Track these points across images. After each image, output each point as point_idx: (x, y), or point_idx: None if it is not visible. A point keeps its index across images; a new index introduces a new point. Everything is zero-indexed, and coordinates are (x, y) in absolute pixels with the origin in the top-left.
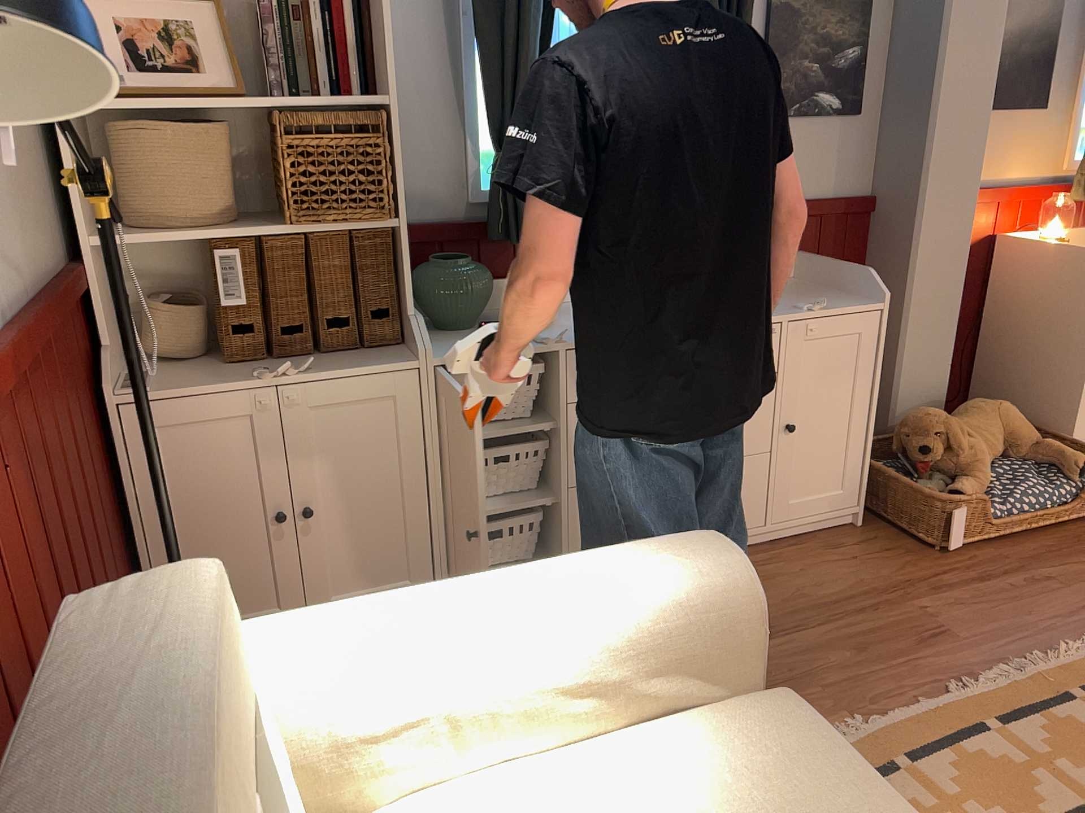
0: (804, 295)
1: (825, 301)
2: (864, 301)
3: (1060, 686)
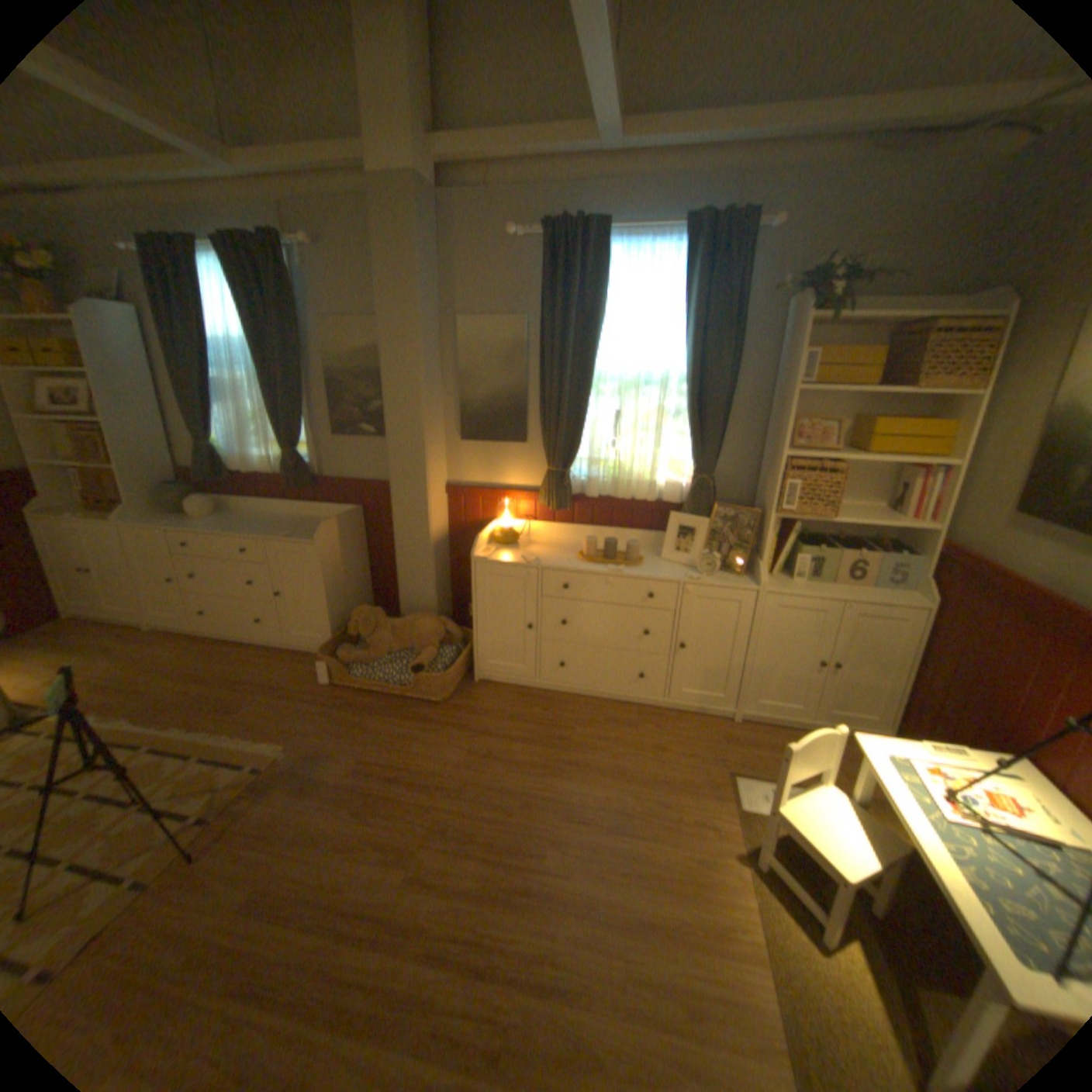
0: (315, 530)
1: (286, 535)
2: (314, 539)
3: (197, 754)
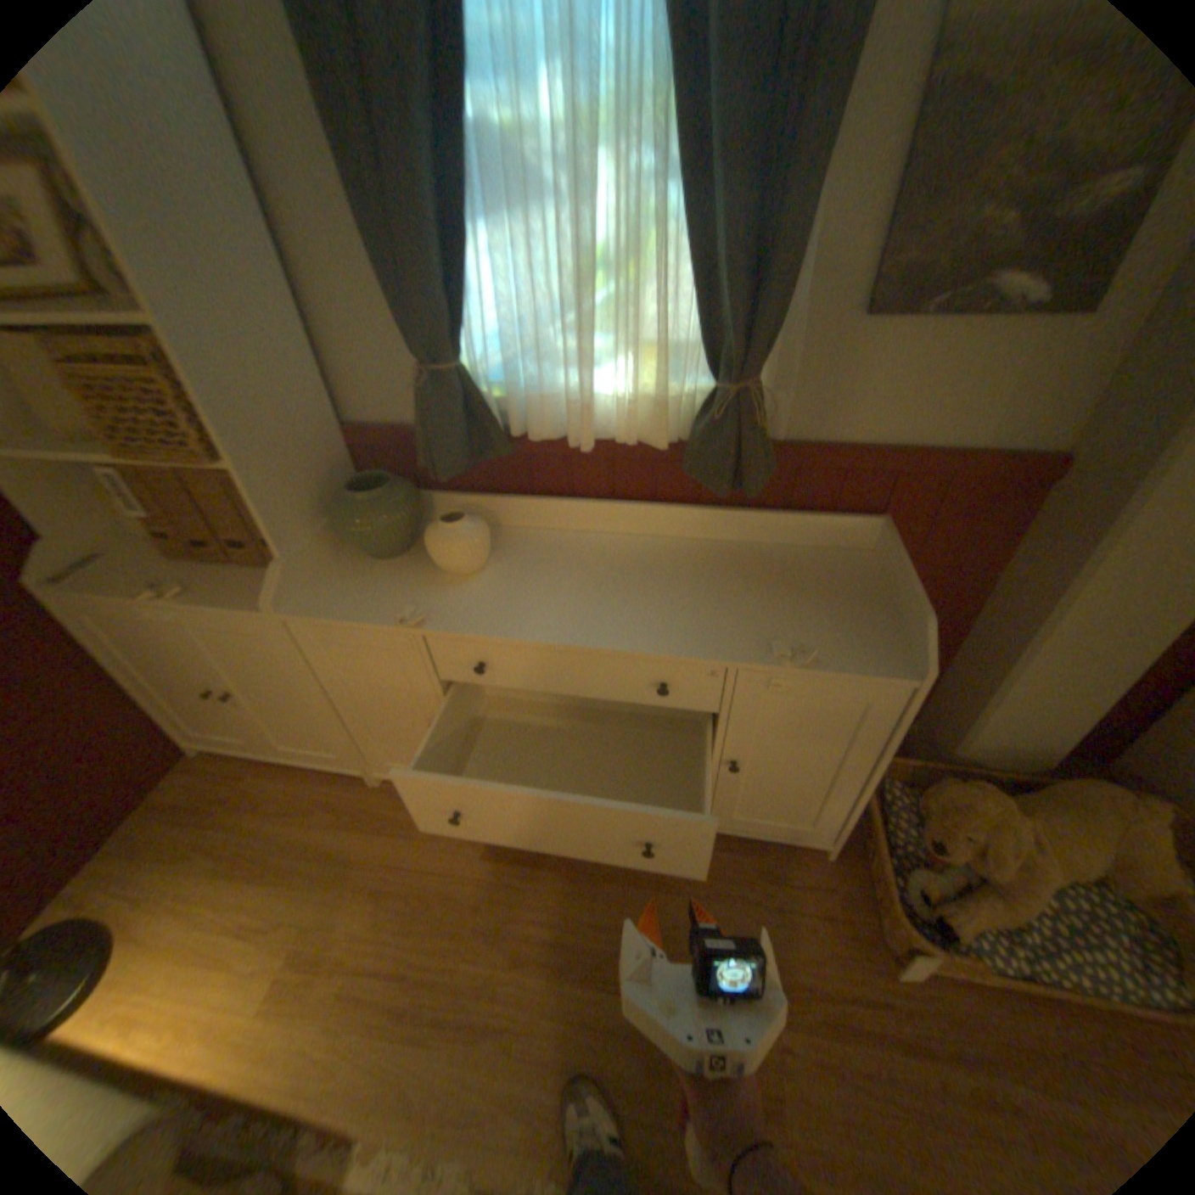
0: (829, 605)
1: (816, 650)
2: (898, 658)
3: None
